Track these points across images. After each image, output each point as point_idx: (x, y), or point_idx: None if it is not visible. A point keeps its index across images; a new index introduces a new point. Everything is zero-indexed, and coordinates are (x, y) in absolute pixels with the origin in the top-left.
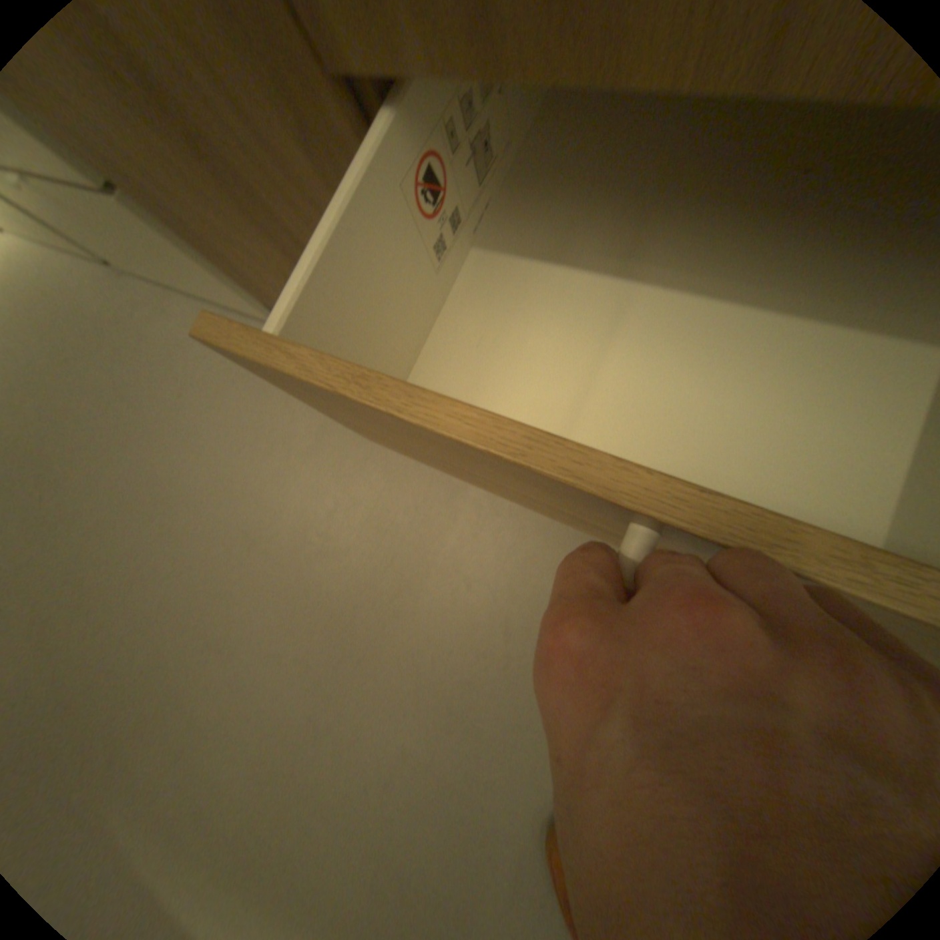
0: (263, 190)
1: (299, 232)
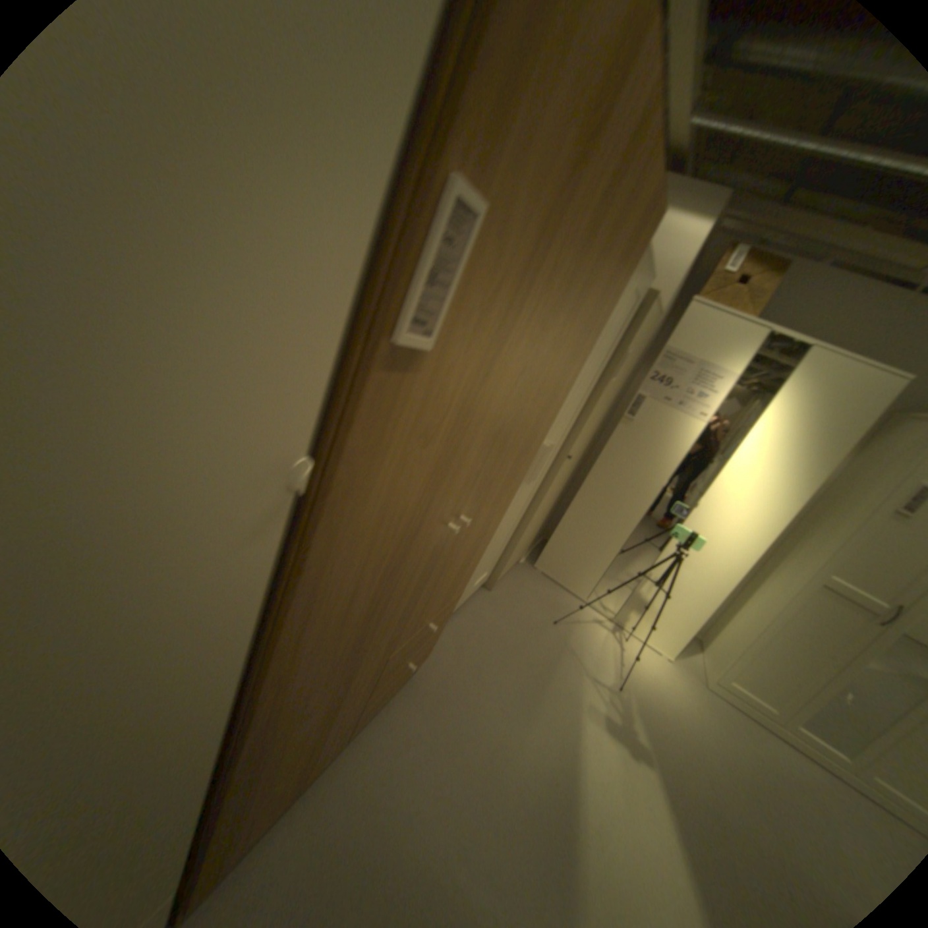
0: (340, 713)
1: (334, 725)
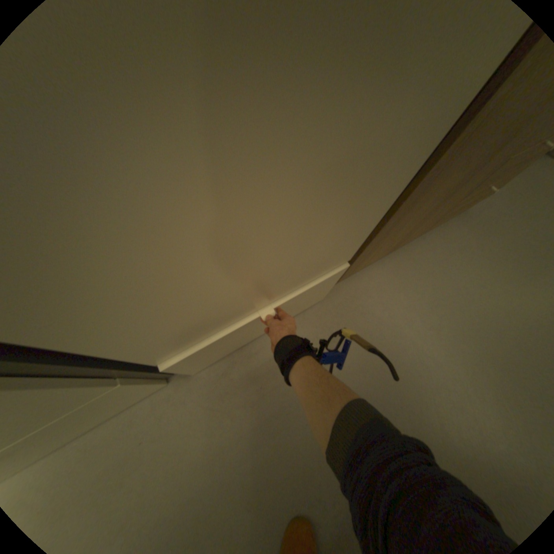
0: (452, 196)
1: (441, 206)
